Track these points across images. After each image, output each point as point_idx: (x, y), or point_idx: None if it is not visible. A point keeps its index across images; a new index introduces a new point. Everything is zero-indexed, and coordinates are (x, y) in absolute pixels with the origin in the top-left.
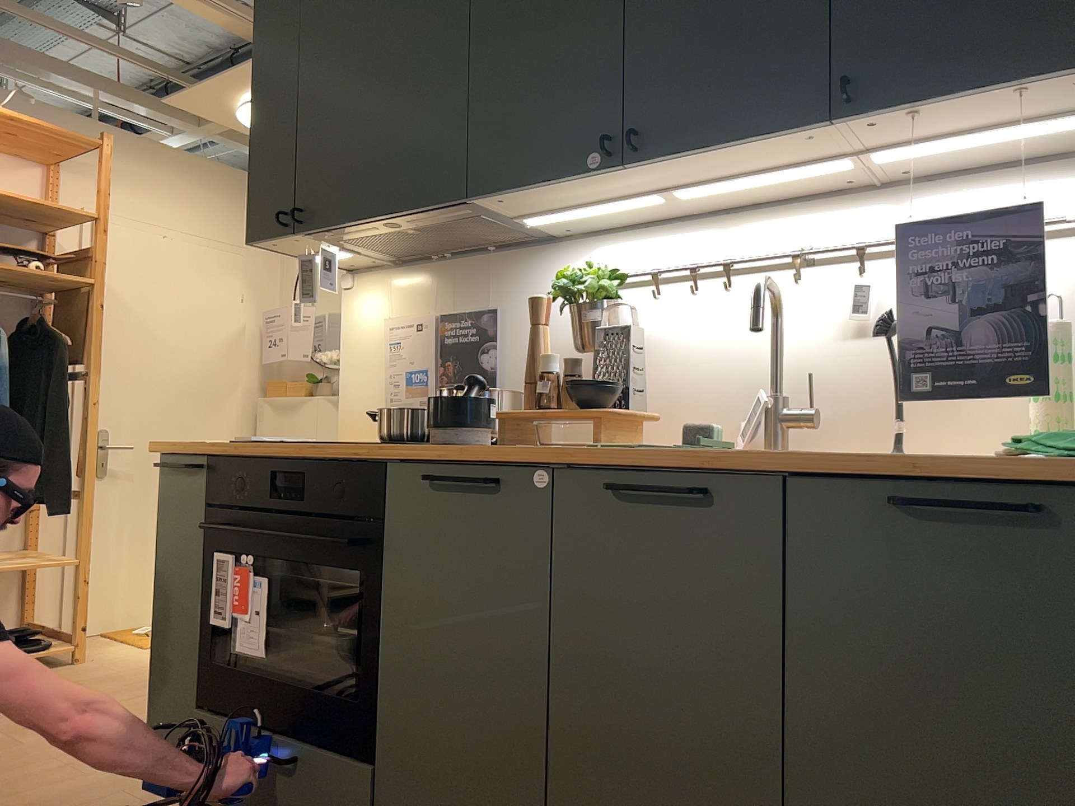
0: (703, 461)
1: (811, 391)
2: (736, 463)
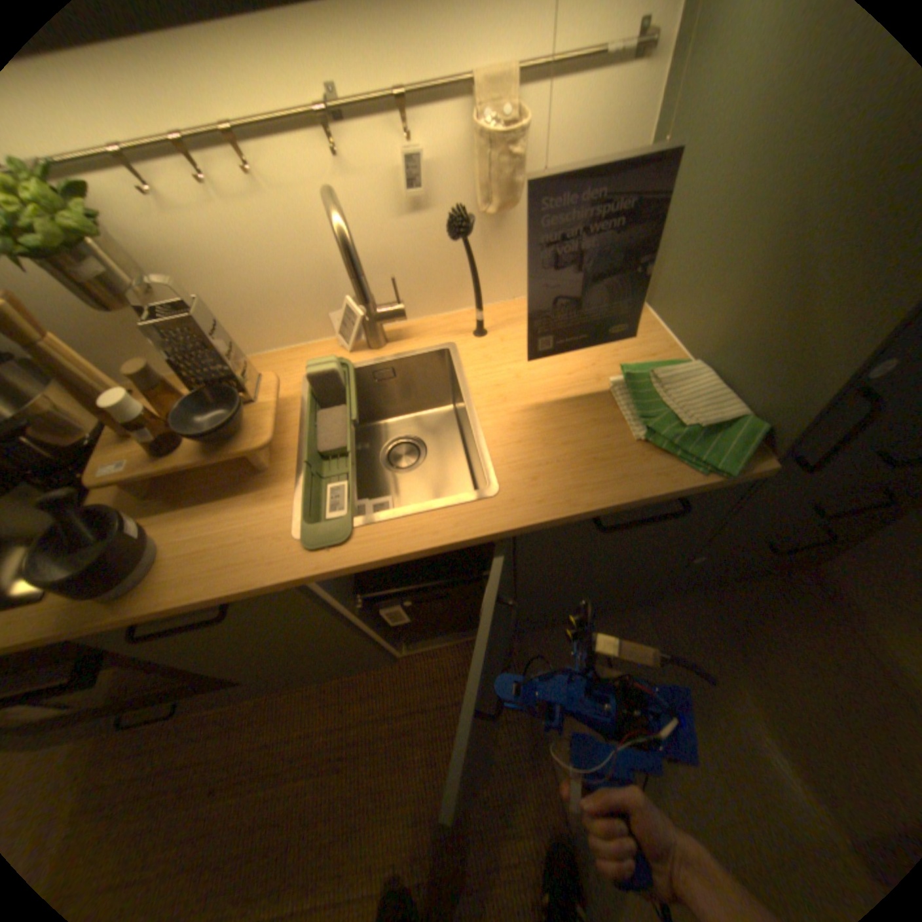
0: (443, 548)
1: (395, 292)
2: (473, 542)
